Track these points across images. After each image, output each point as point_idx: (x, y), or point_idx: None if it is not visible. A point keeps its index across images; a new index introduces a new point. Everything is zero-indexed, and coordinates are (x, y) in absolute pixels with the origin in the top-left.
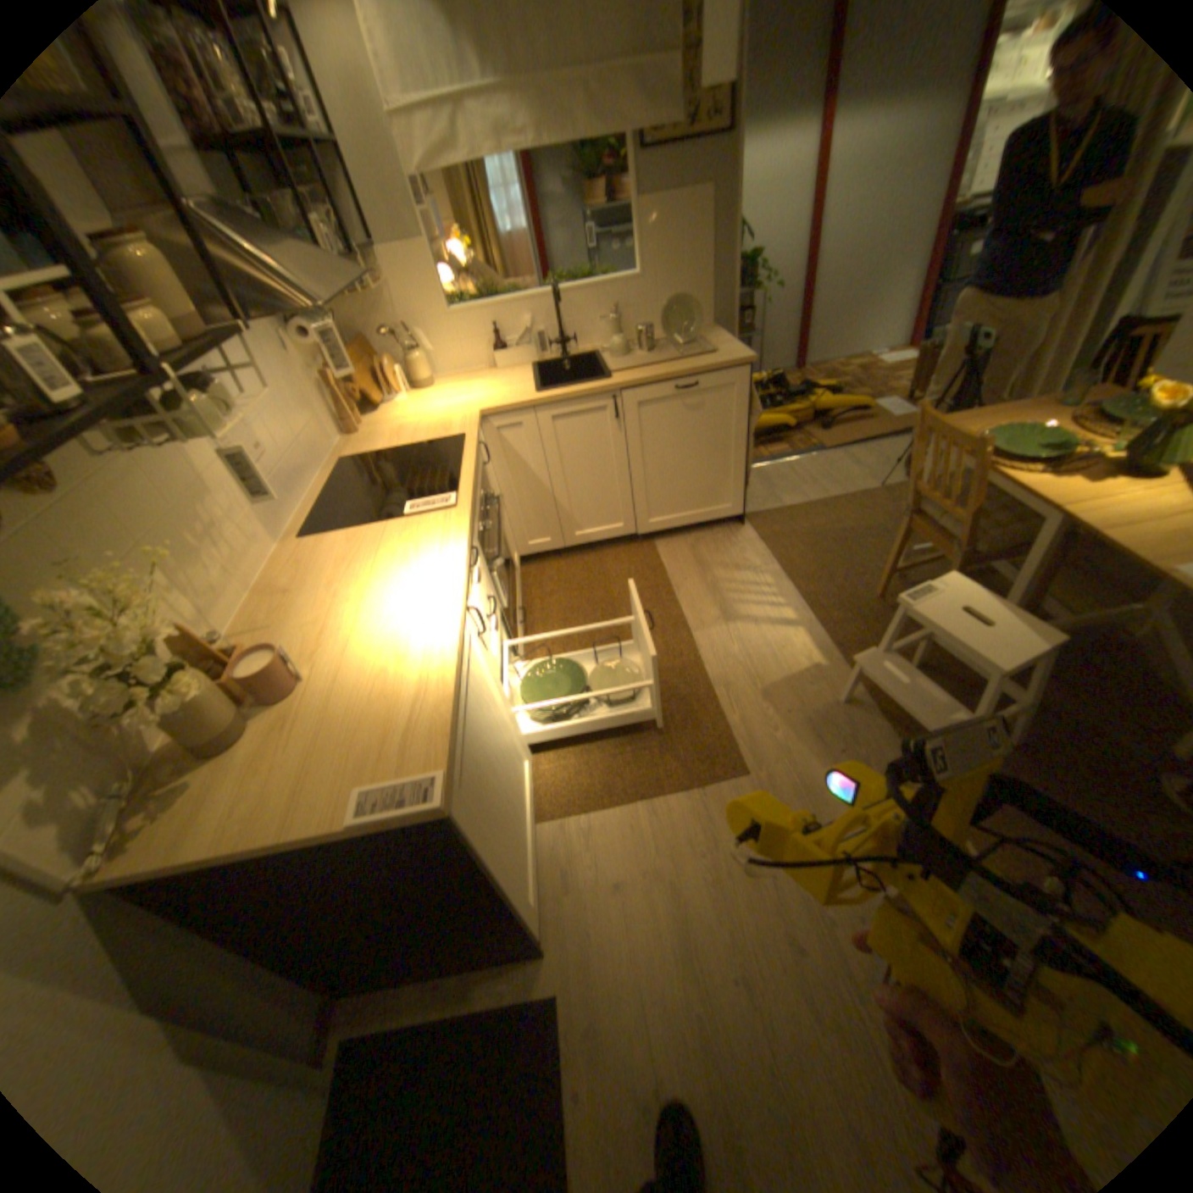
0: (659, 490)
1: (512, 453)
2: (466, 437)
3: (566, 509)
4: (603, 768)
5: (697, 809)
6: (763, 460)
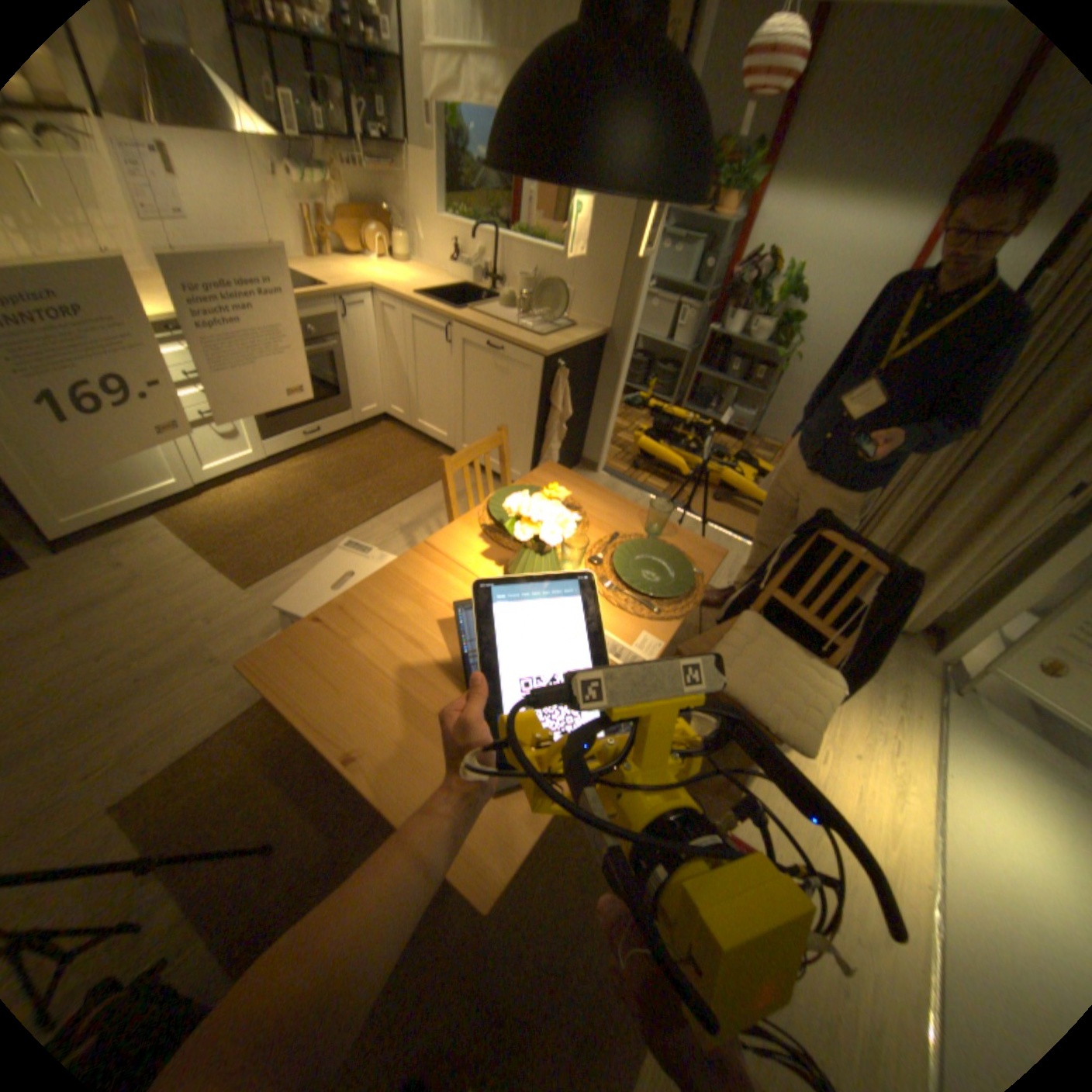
0: (474, 423)
1: (391, 328)
2: (327, 286)
3: (416, 395)
4: (215, 524)
5: (199, 575)
6: (635, 482)
